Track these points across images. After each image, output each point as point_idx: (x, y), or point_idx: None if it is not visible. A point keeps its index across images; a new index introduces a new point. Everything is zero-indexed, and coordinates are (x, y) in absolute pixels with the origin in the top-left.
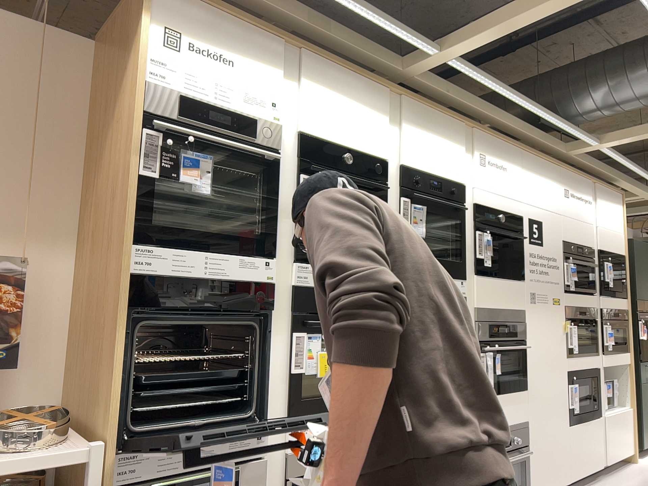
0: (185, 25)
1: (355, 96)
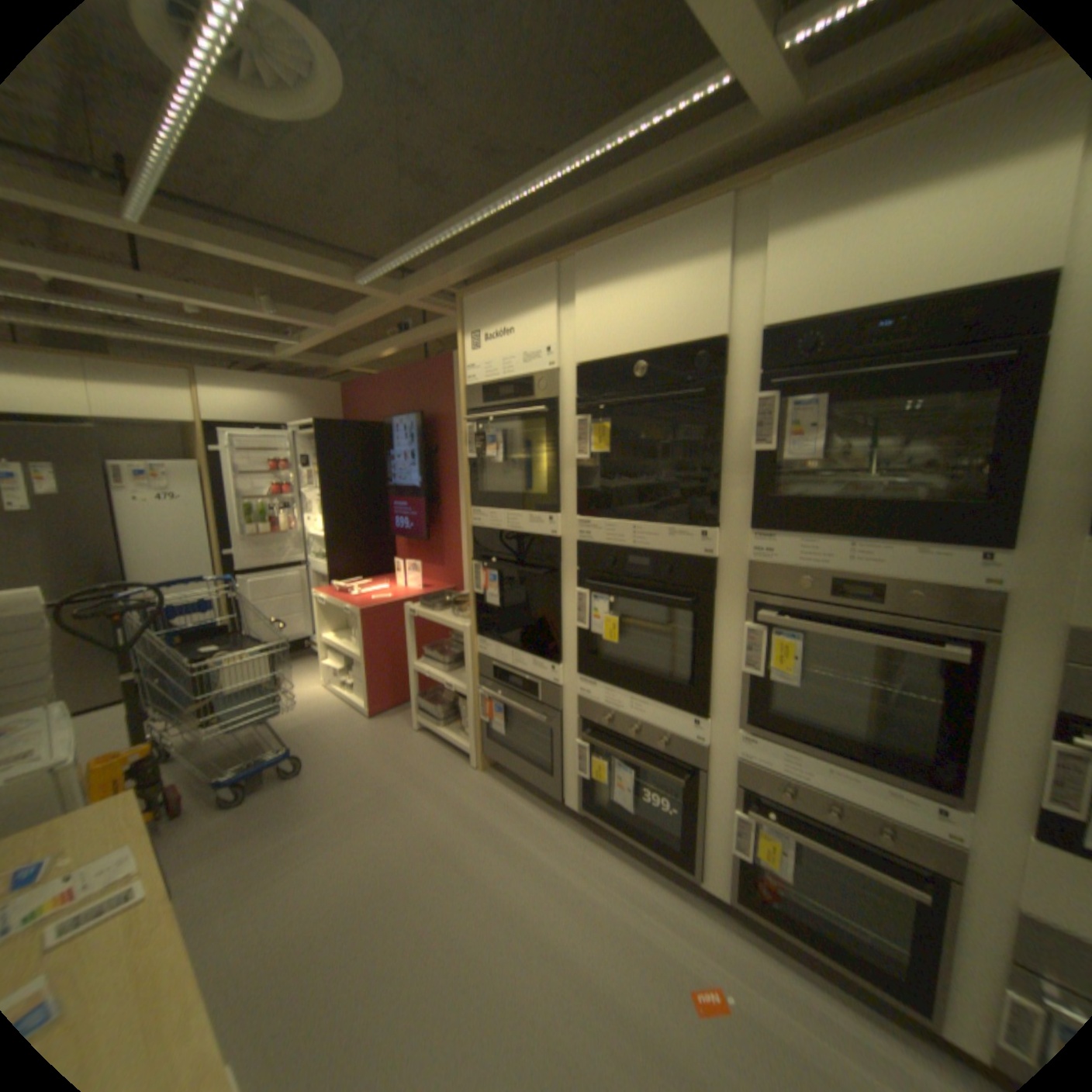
0: (473, 315)
1: (654, 249)
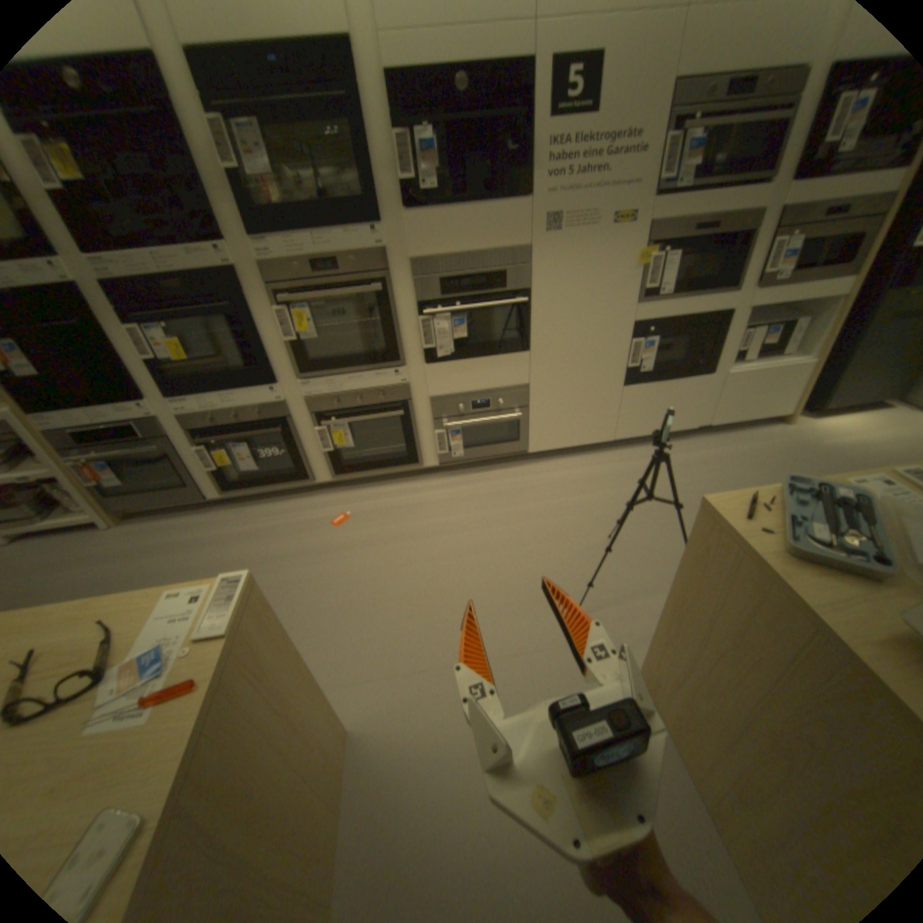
0: None
1: None
